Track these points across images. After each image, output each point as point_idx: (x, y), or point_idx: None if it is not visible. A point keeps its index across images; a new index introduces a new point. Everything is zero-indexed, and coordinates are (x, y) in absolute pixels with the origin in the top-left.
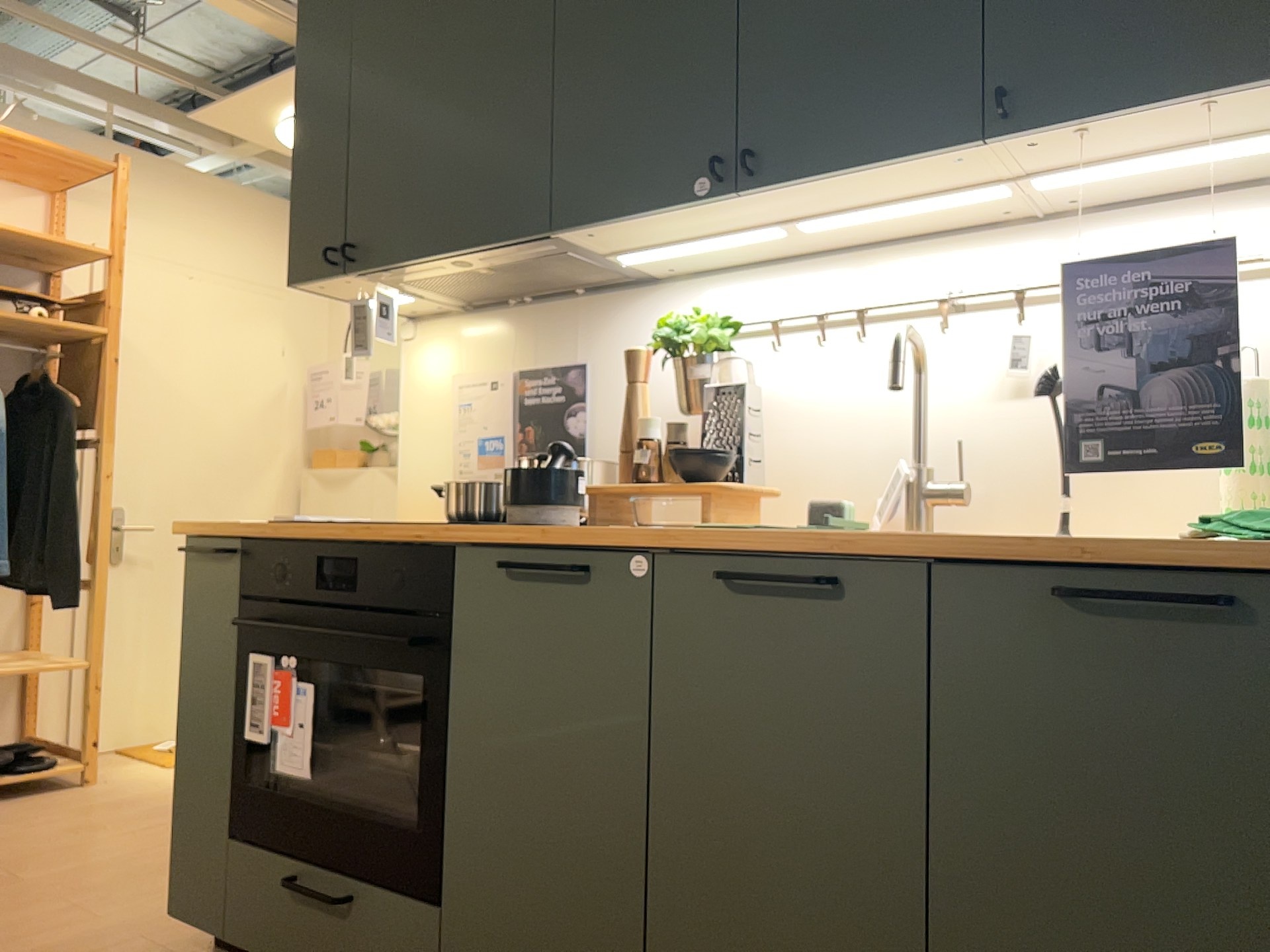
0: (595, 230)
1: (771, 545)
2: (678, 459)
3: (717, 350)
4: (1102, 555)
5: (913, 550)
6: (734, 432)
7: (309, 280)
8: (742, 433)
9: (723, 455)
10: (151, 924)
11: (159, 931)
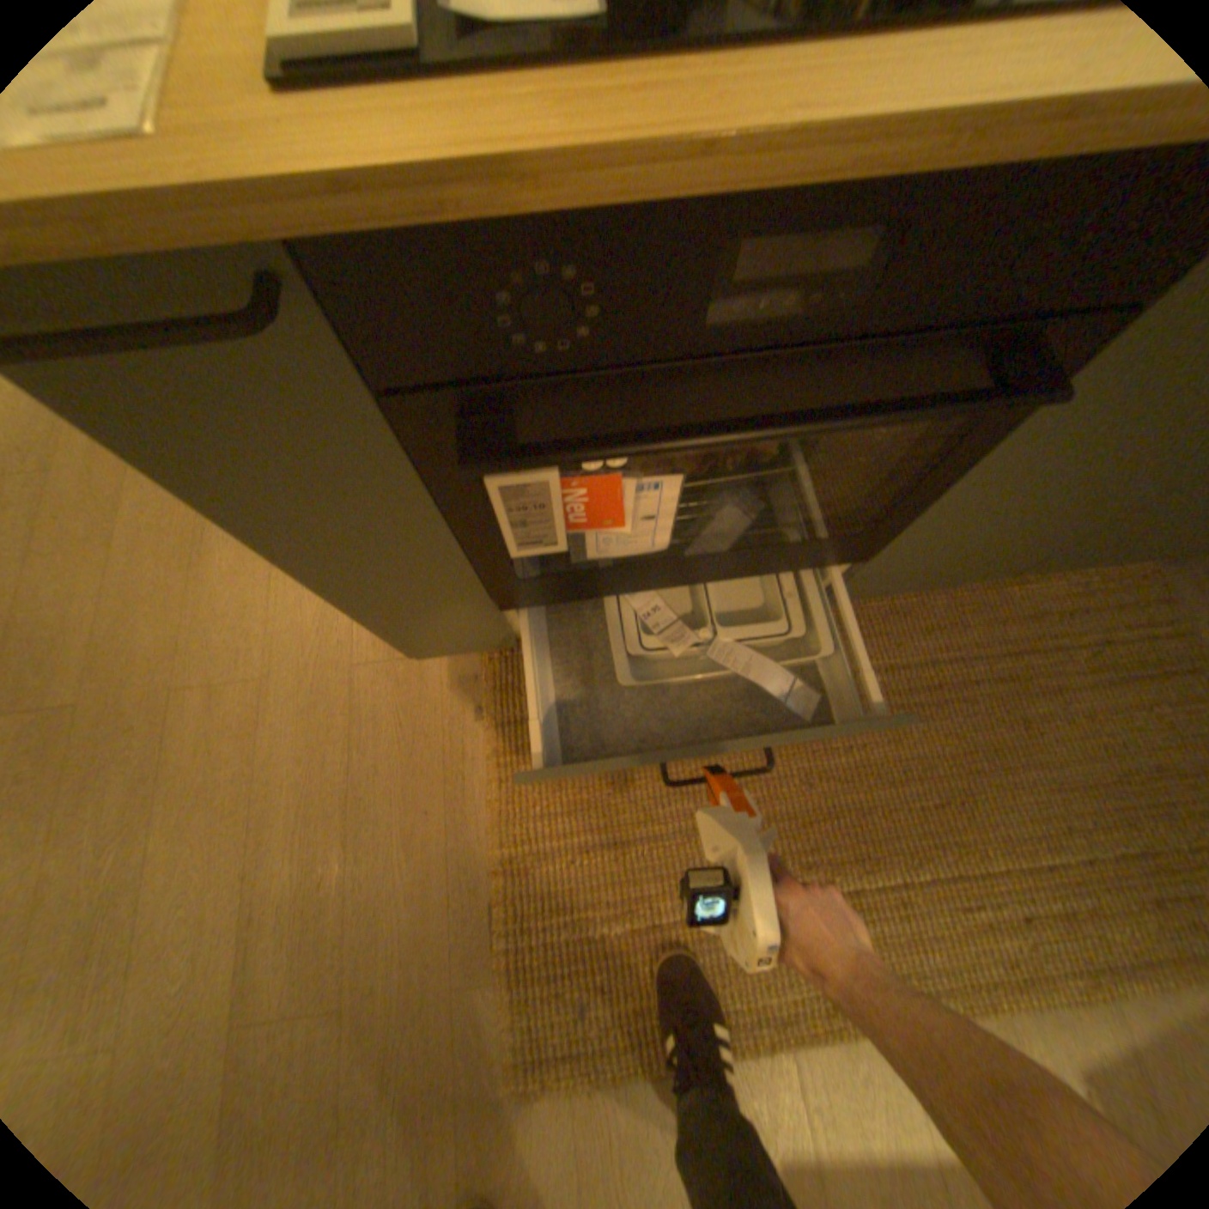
0: None
1: None
2: None
3: None
4: None
5: None
6: None
7: None
8: None
9: None
10: (320, 640)
11: (343, 641)
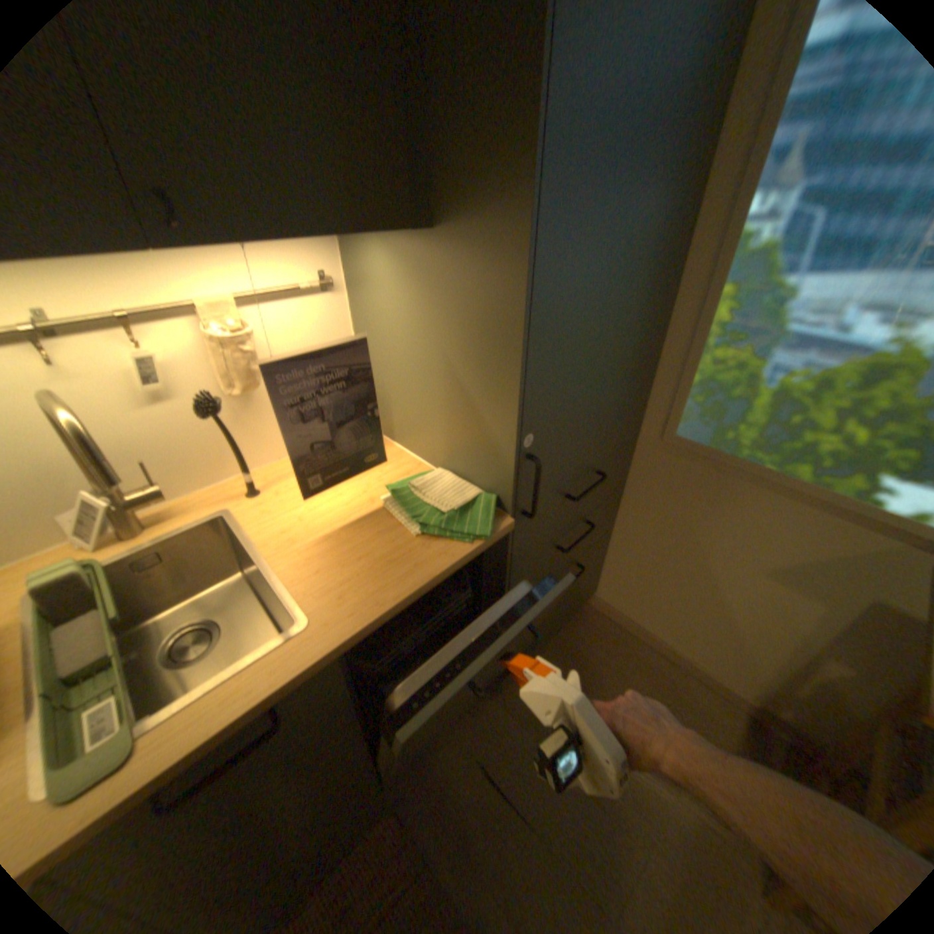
0: None
1: (189, 744)
2: None
3: None
4: (424, 590)
5: (327, 661)
6: None
7: None
8: None
9: None
10: None
11: None
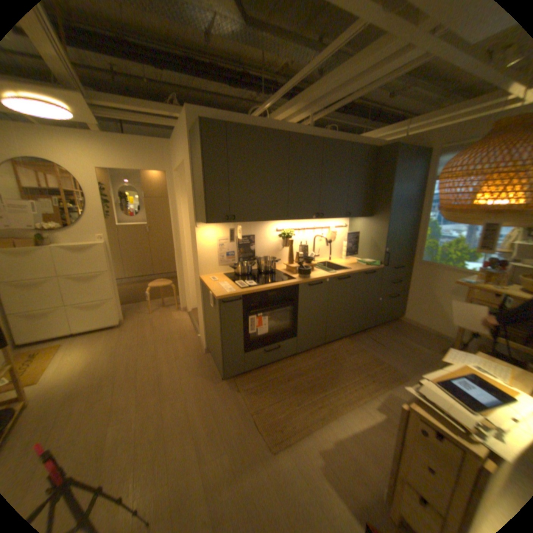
0: (290, 220)
1: (341, 274)
2: (304, 259)
3: (289, 236)
4: (367, 269)
5: (355, 272)
6: (305, 253)
7: (213, 223)
8: (304, 253)
9: (310, 258)
10: (196, 389)
11: (202, 388)
